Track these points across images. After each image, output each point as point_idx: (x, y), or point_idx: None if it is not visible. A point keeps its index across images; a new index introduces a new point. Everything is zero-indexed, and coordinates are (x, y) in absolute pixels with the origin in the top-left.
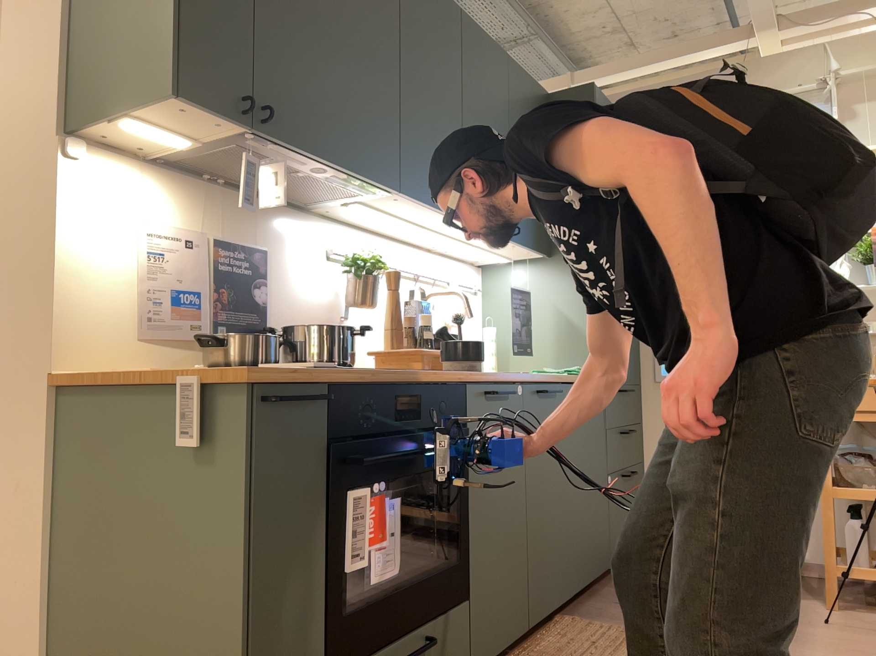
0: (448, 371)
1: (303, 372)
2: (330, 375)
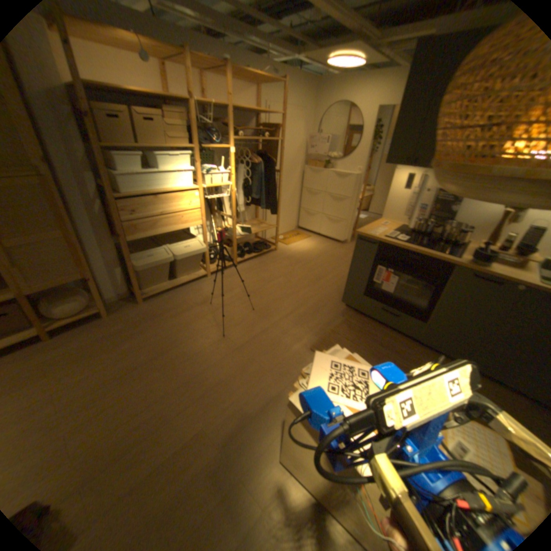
0: (456, 257)
1: (375, 236)
2: (377, 239)
